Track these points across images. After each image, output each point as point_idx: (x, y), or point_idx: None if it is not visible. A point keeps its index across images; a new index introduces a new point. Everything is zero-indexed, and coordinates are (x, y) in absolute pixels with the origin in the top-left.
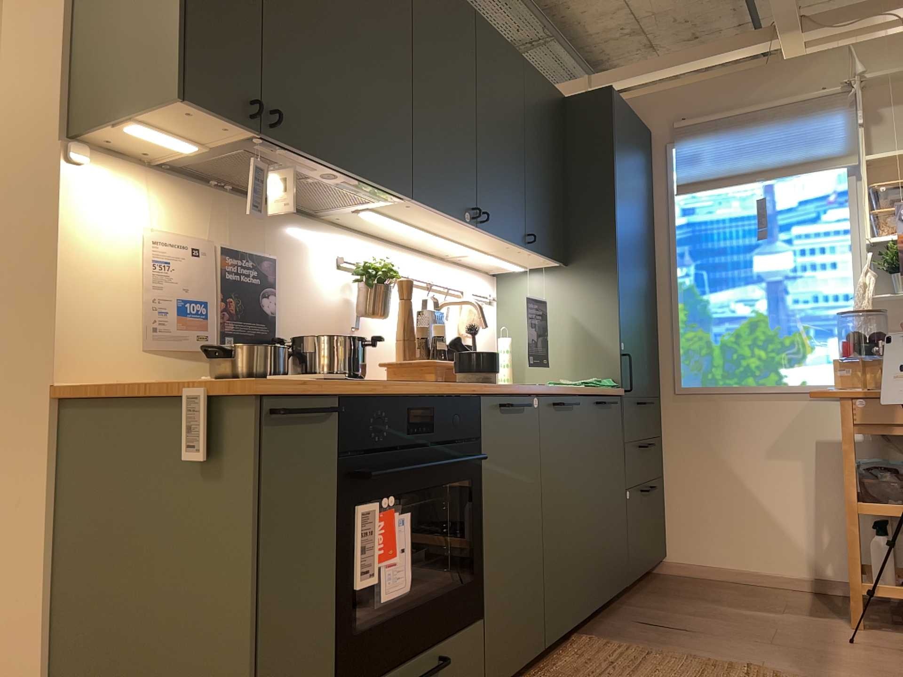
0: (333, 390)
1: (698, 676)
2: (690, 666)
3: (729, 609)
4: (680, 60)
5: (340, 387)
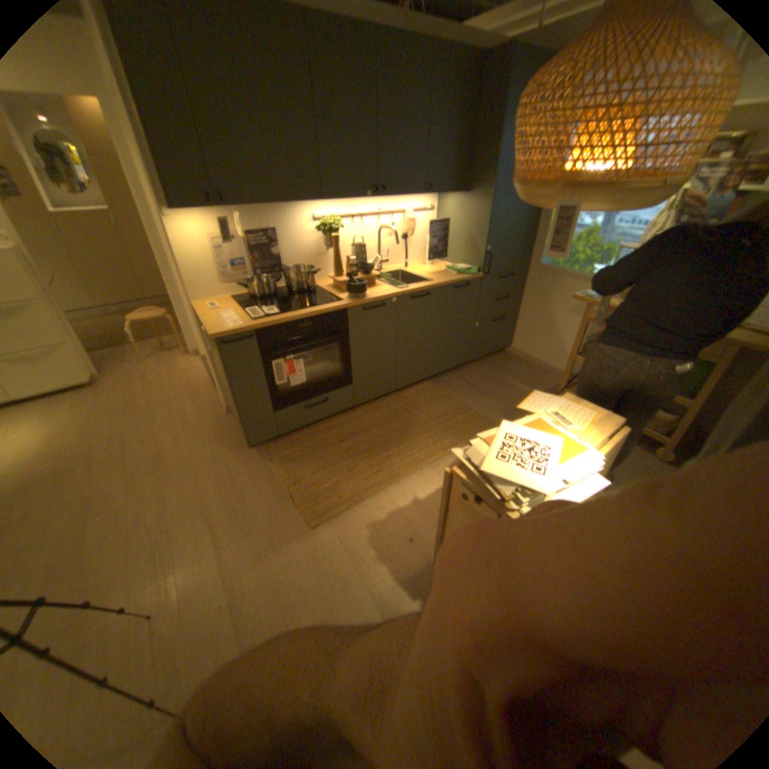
0: (256, 327)
1: (453, 413)
2: (455, 407)
3: (512, 381)
4: None
5: (256, 328)
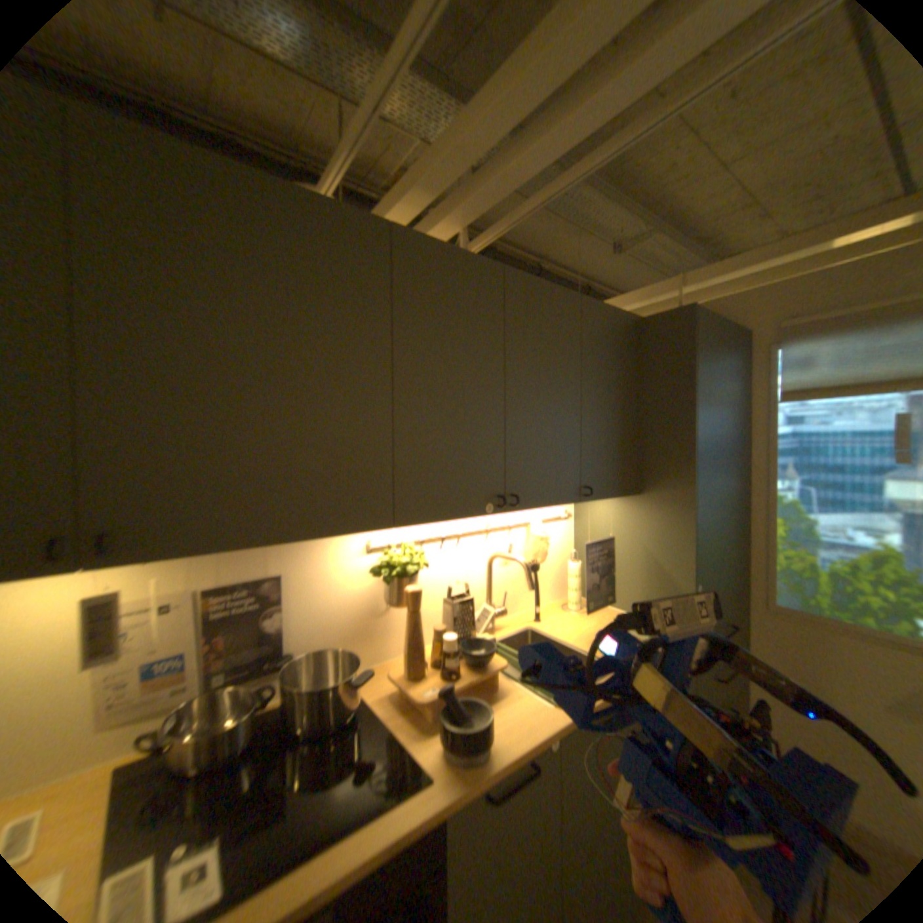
0: None
1: None
2: None
3: None
4: (795, 245)
5: None
